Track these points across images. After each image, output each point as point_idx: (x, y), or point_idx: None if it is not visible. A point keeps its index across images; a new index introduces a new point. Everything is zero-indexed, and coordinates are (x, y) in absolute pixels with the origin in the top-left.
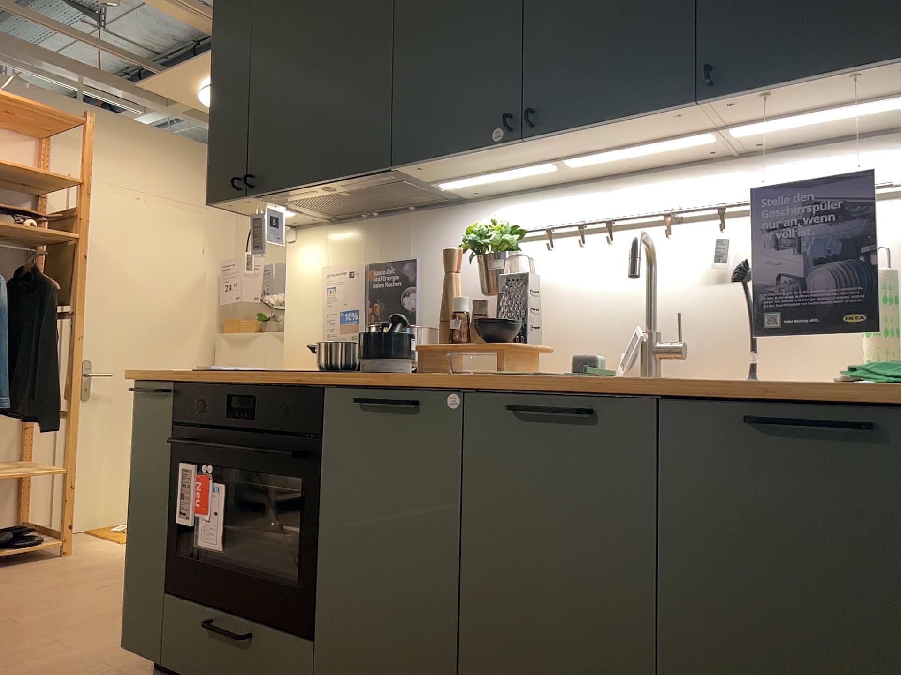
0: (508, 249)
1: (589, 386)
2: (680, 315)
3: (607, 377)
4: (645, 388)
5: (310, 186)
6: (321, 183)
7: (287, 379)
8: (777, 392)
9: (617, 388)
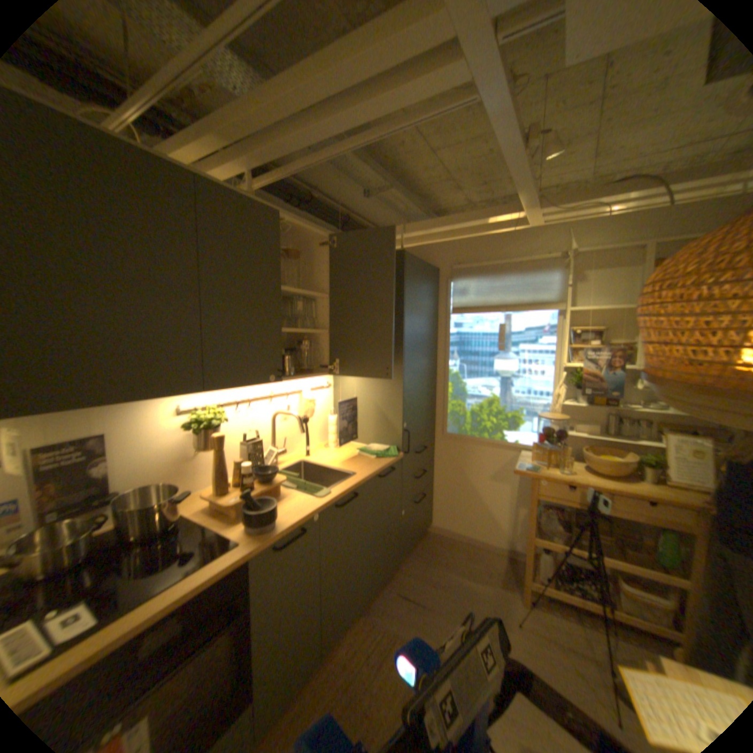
0: (216, 423)
1: (354, 486)
2: (285, 438)
3: (348, 480)
4: (365, 480)
5: (90, 406)
6: (110, 403)
7: (210, 575)
8: (383, 468)
9: (360, 483)
